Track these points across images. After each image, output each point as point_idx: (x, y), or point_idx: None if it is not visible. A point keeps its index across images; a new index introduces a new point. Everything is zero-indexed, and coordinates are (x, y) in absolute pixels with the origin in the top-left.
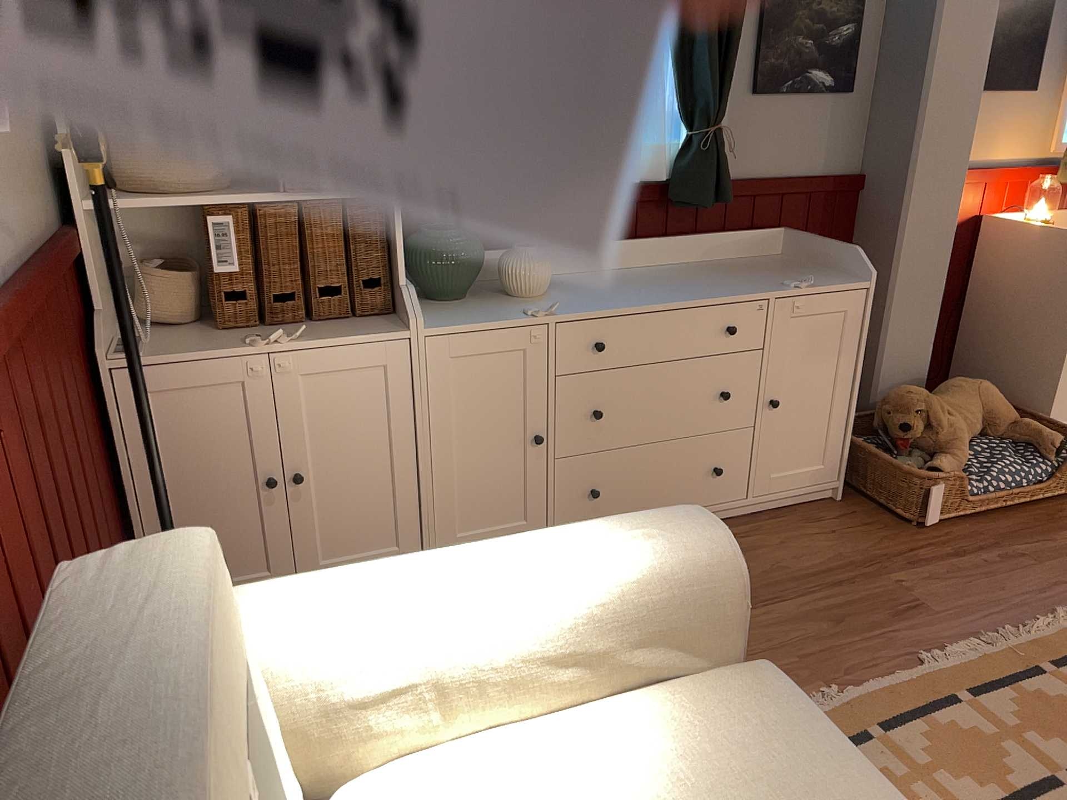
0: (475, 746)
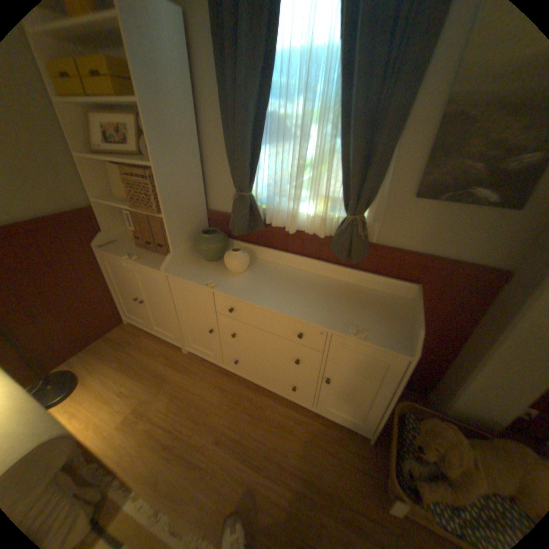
0: None
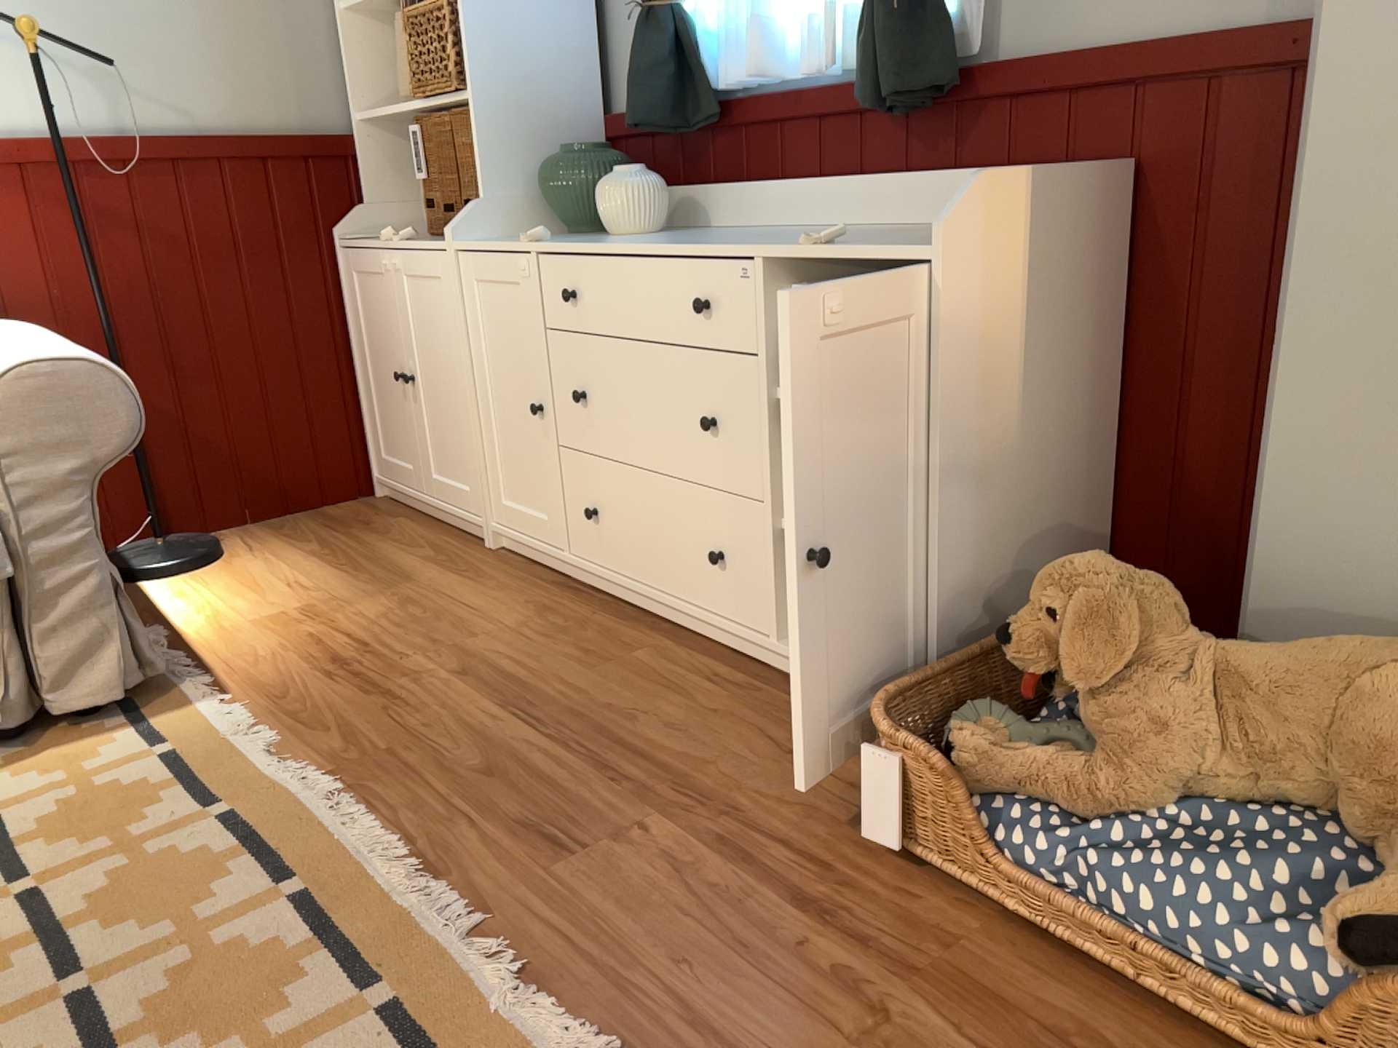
0: None
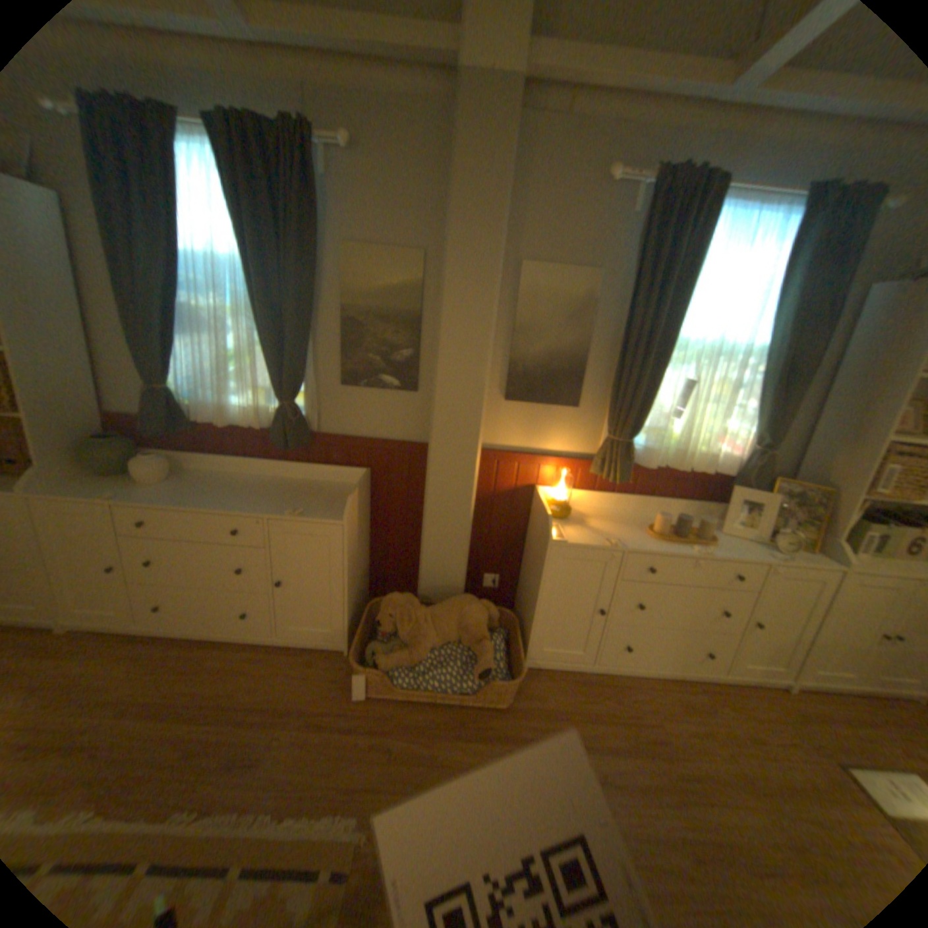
0: None
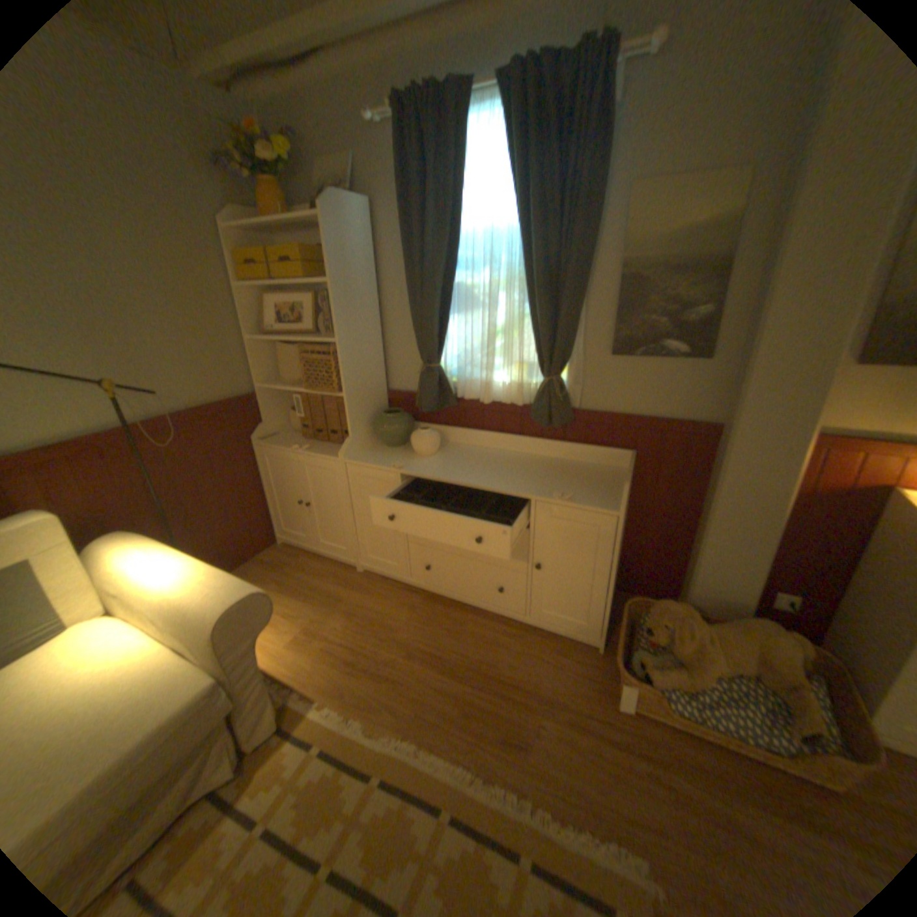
0: (128, 632)
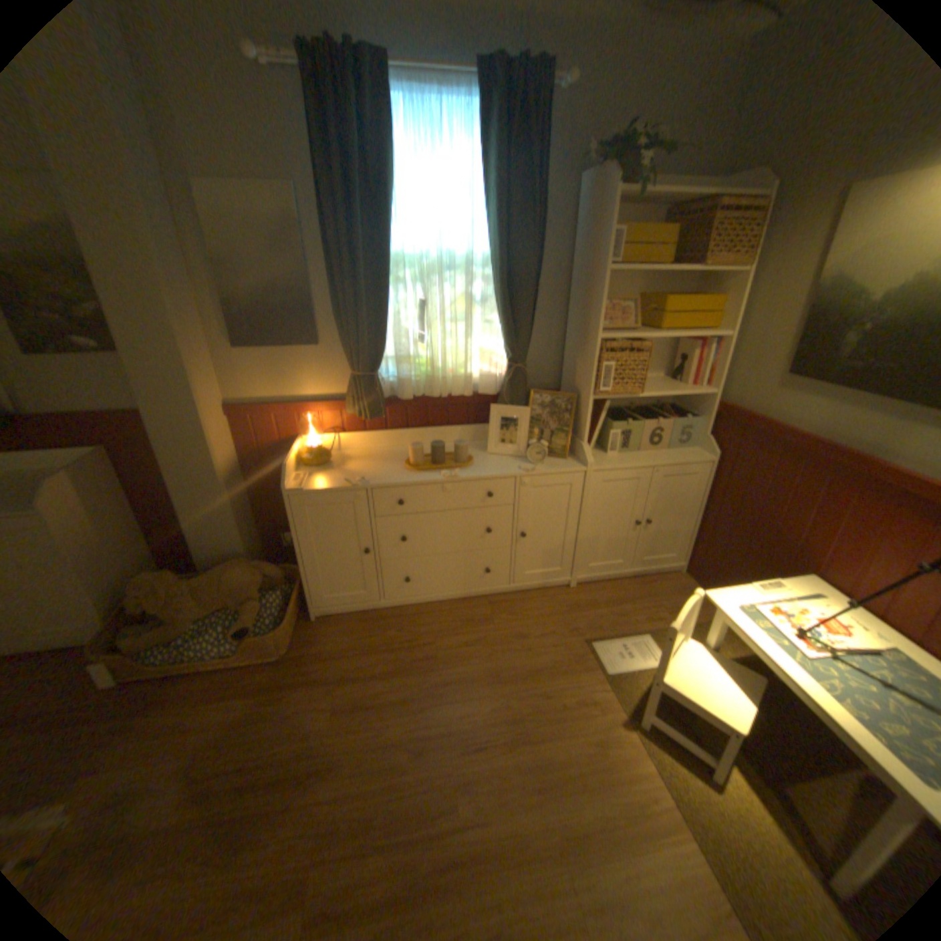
0: None
